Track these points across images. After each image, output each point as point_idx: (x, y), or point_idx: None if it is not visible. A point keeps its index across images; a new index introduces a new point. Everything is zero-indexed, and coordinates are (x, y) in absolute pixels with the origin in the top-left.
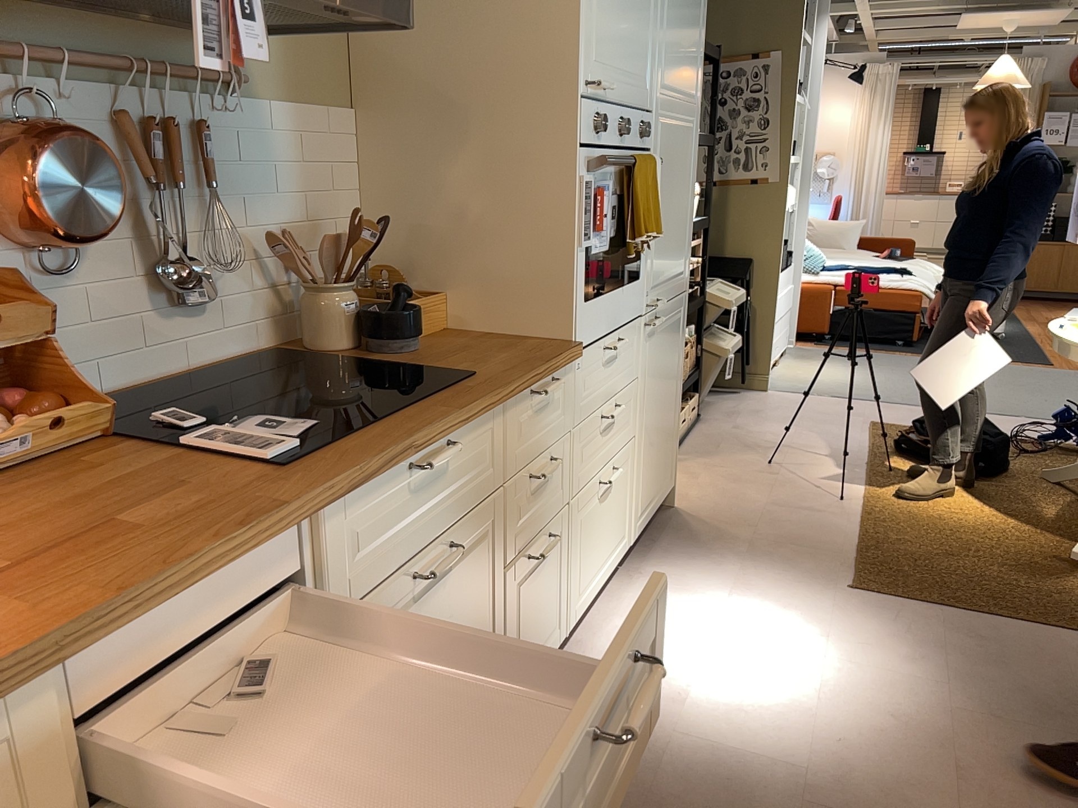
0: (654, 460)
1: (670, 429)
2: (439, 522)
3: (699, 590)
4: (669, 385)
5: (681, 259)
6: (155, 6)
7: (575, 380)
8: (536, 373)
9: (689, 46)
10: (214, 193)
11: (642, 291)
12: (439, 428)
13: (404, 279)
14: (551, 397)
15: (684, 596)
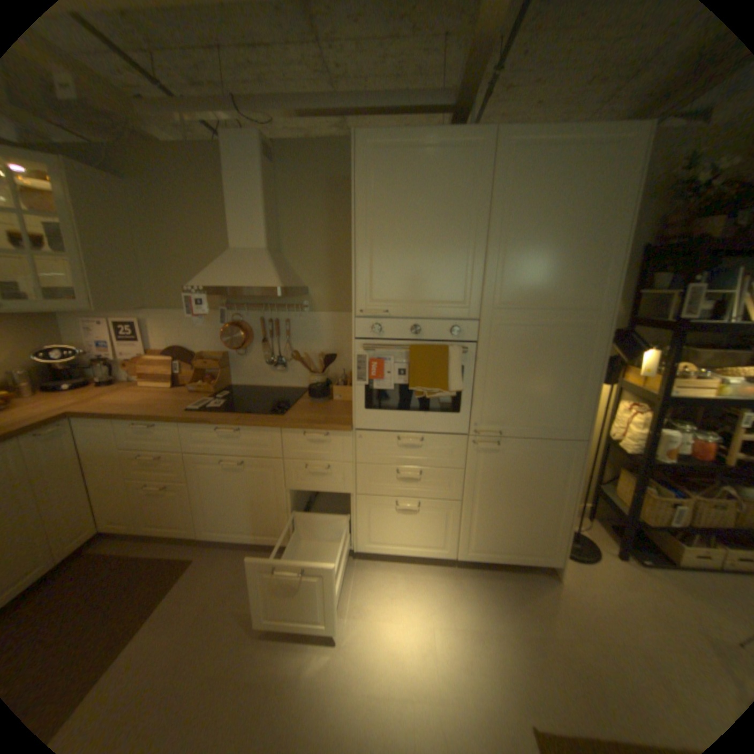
0: (504, 531)
1: (544, 526)
2: (236, 452)
3: (457, 613)
4: (535, 494)
5: (562, 416)
6: (262, 292)
7: (356, 442)
8: (298, 425)
9: (570, 269)
10: (288, 339)
11: (463, 421)
12: (225, 422)
13: (349, 378)
14: (327, 441)
15: (445, 605)
